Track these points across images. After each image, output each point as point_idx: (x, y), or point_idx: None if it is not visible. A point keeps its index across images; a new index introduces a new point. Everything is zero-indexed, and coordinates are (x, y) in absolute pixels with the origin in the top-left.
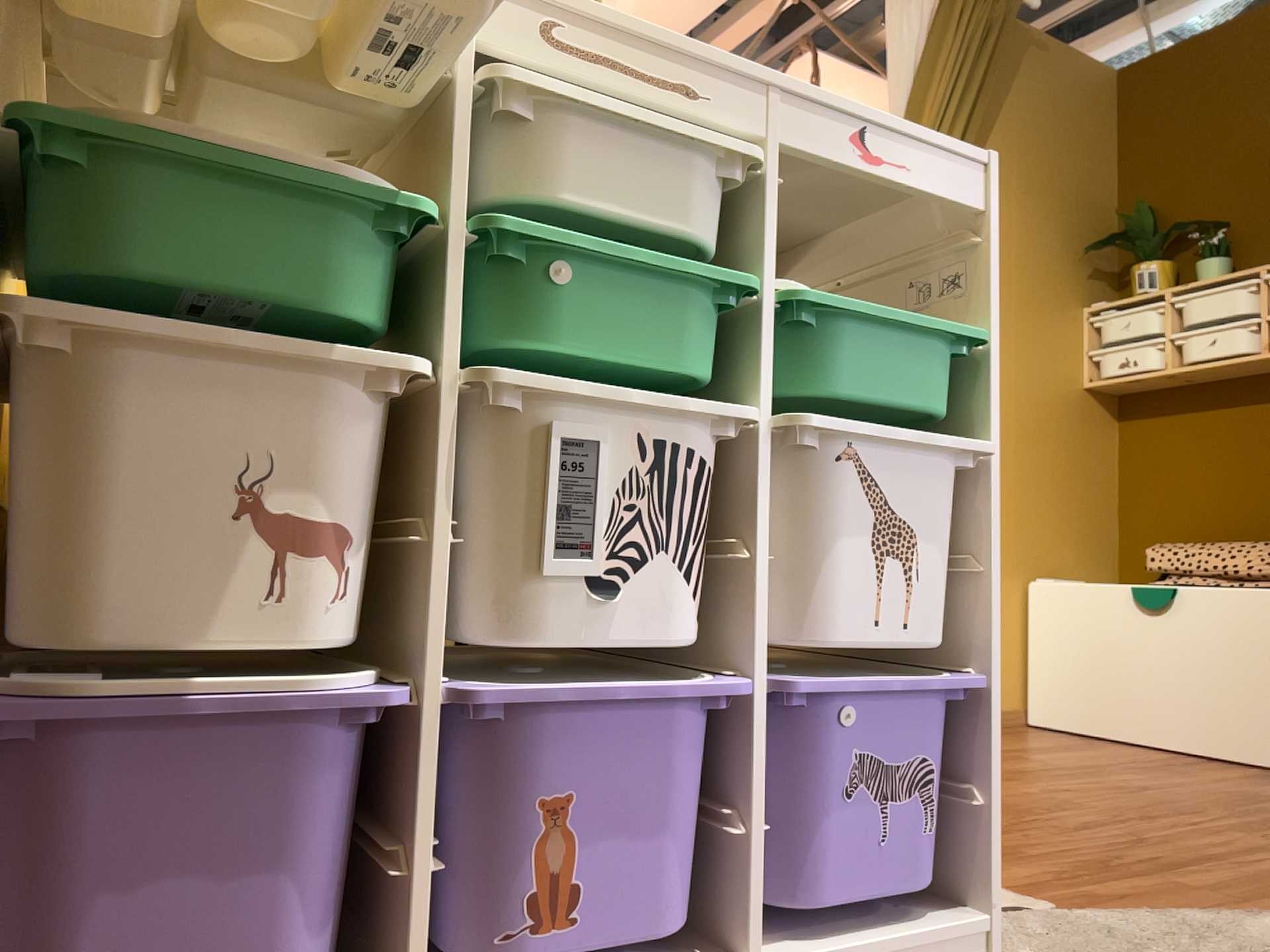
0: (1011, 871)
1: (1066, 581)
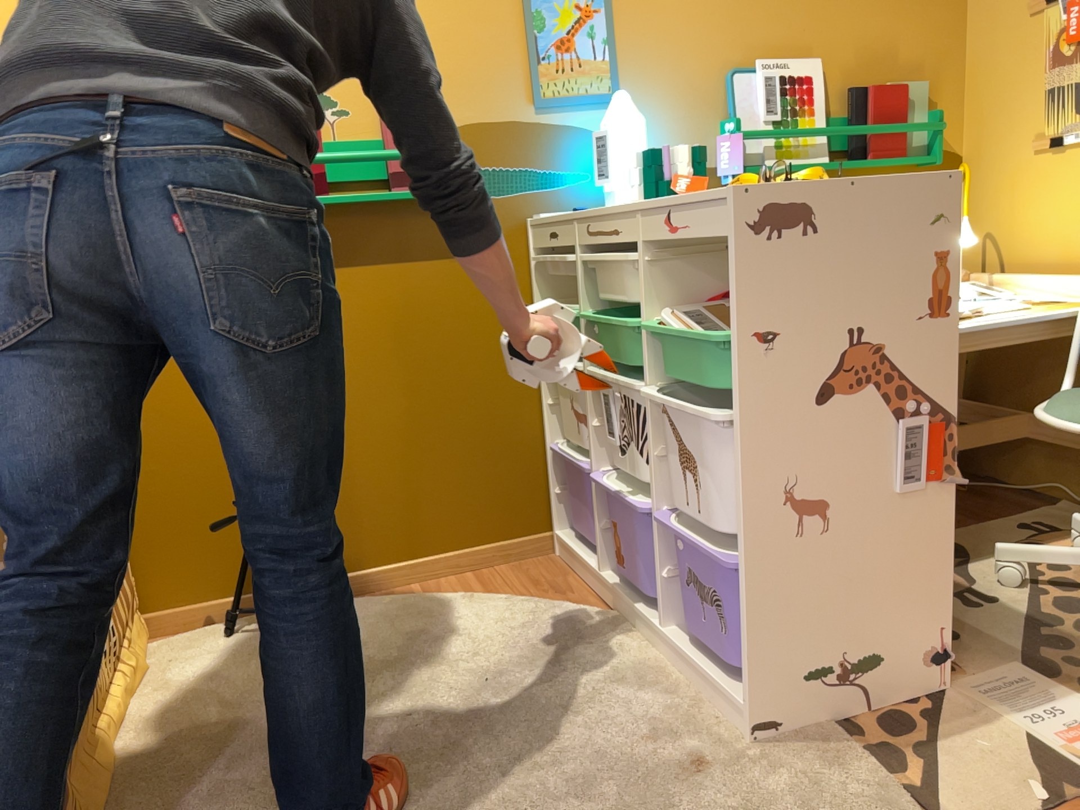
0: None
1: None
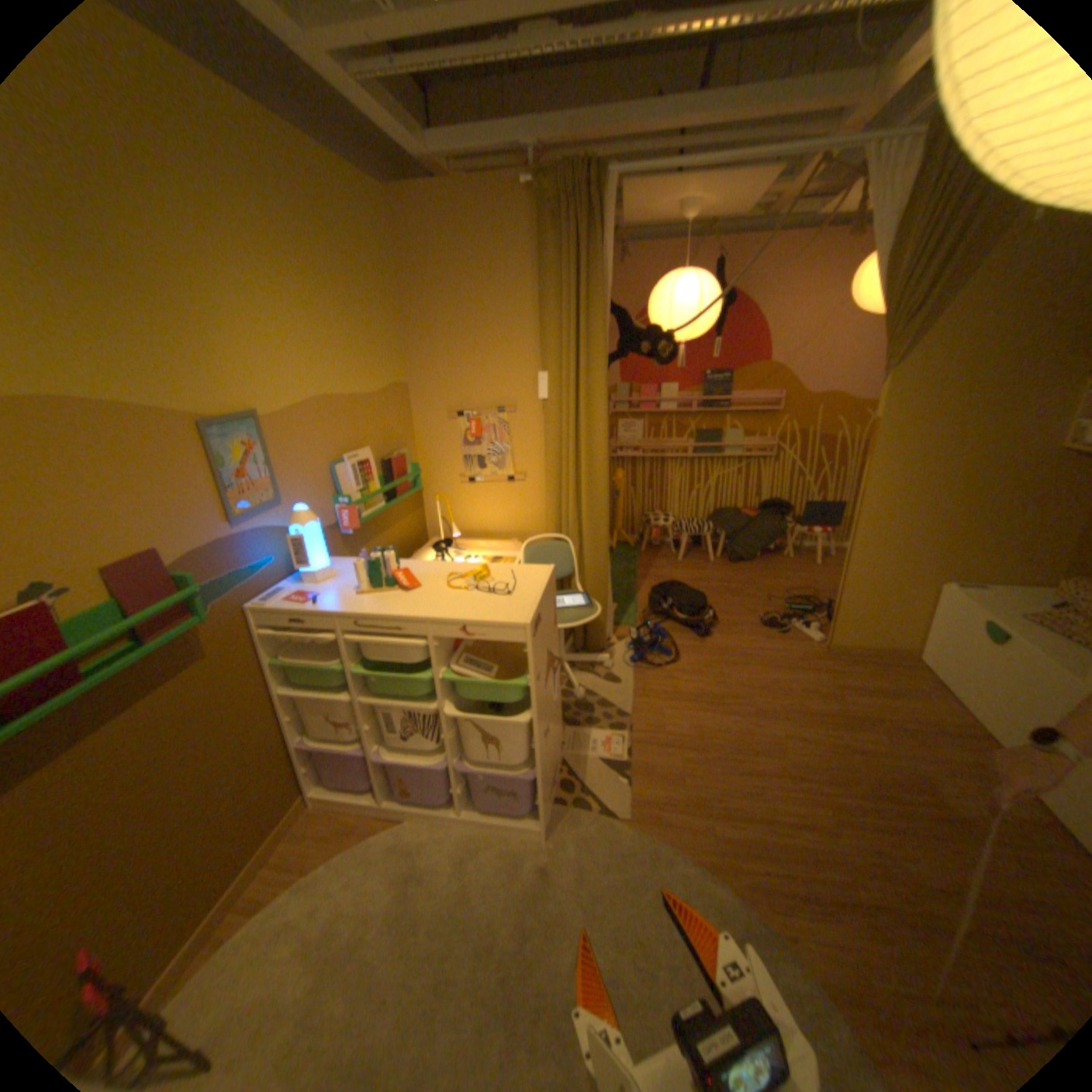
0: (650, 797)
1: (990, 588)
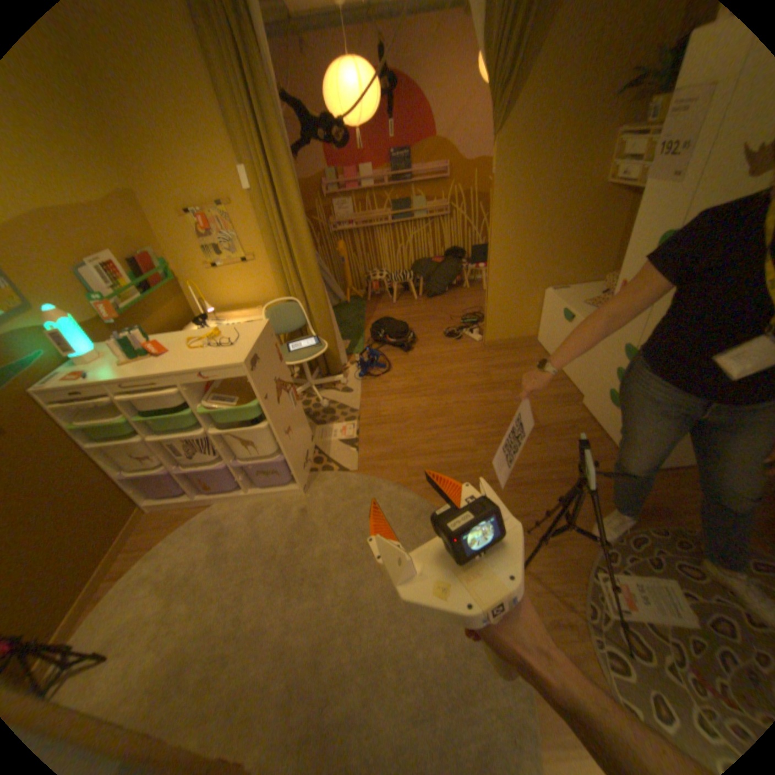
0: (369, 455)
1: (570, 287)
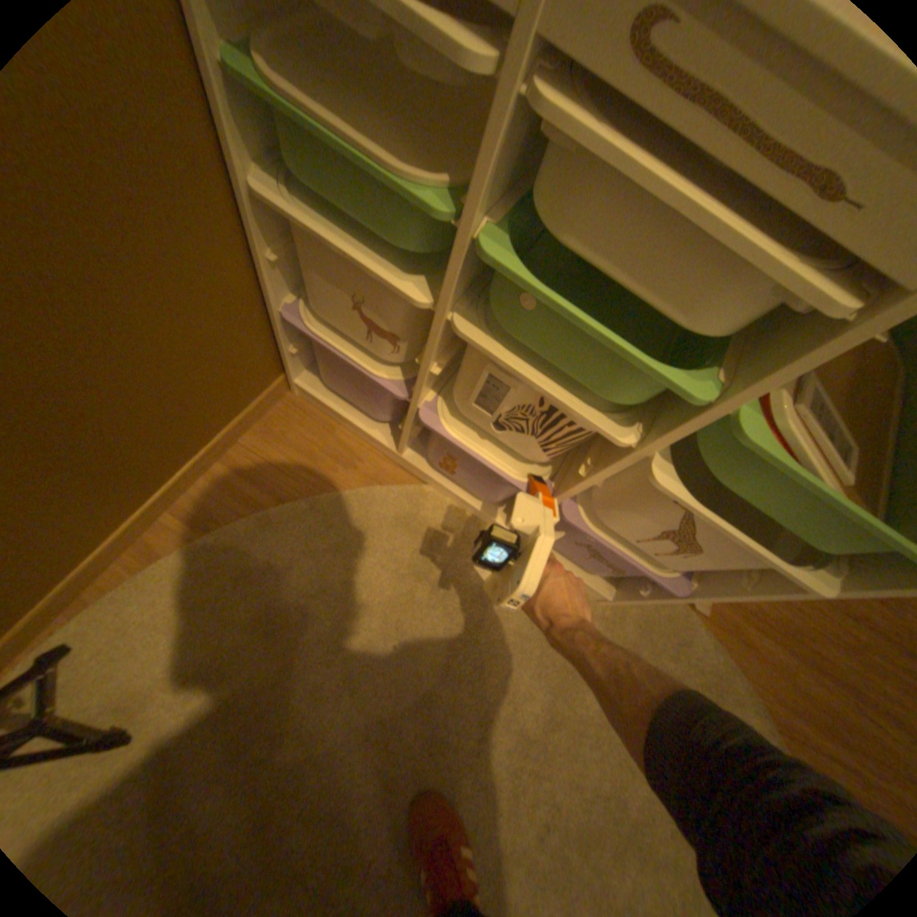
0: None
1: None
